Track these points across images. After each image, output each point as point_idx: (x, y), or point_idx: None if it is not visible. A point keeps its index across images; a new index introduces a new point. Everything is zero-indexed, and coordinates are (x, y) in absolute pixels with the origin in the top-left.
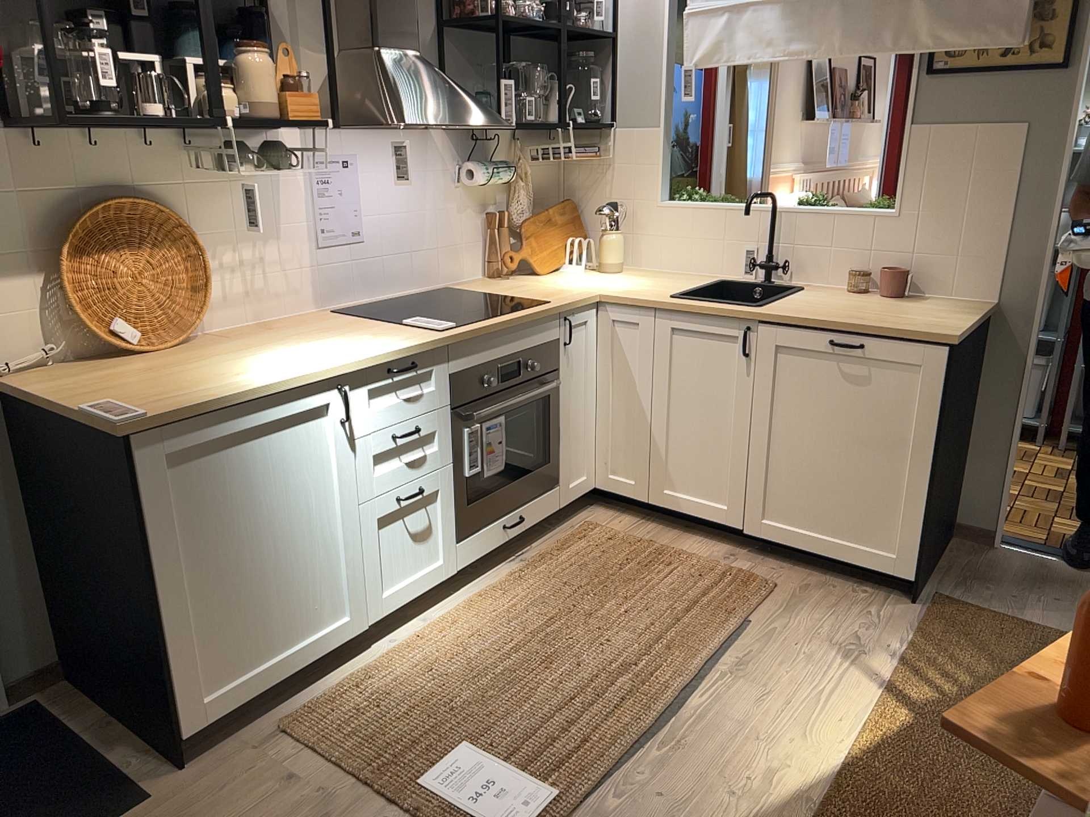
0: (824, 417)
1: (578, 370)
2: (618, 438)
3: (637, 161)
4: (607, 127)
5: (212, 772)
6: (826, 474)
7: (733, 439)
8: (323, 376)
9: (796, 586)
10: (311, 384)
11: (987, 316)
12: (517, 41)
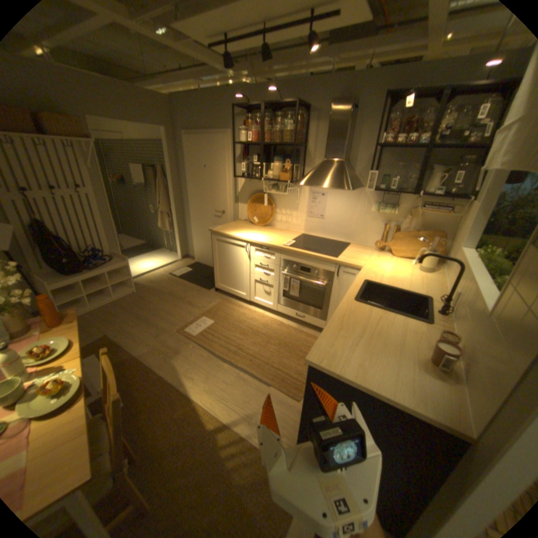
0: None
1: (345, 289)
2: None
3: (469, 222)
4: (473, 199)
5: (213, 294)
6: None
7: None
8: (243, 239)
9: (299, 409)
10: (240, 239)
11: (430, 423)
12: (440, 150)
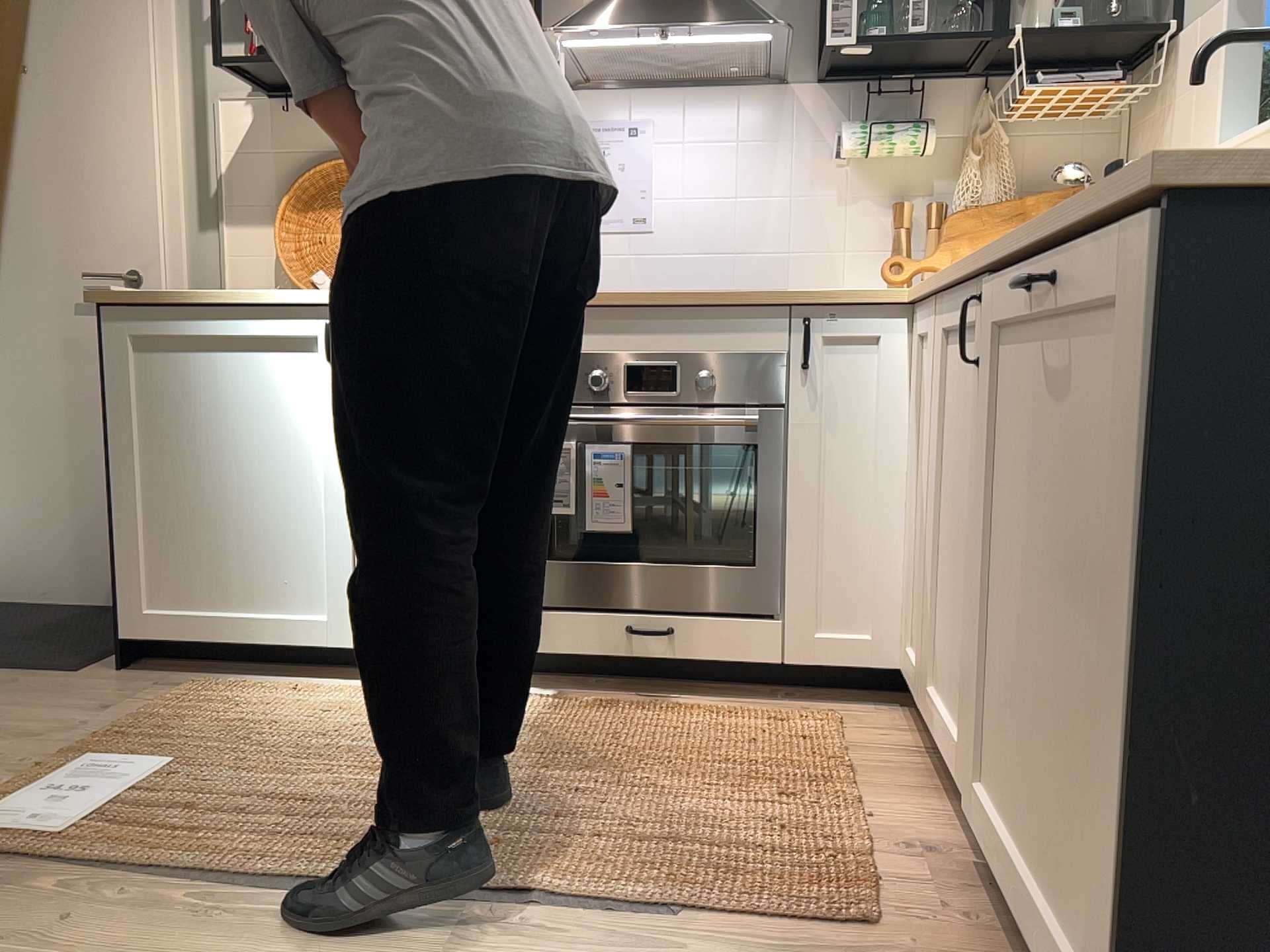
0: (1044, 512)
1: (849, 424)
2: (919, 571)
3: (1195, 85)
4: (1165, 40)
5: (114, 681)
6: (1043, 679)
7: (976, 576)
8: (306, 300)
9: None
10: (292, 307)
11: None
12: None
